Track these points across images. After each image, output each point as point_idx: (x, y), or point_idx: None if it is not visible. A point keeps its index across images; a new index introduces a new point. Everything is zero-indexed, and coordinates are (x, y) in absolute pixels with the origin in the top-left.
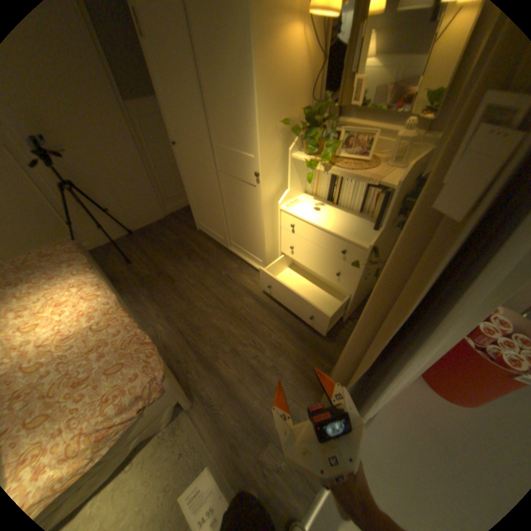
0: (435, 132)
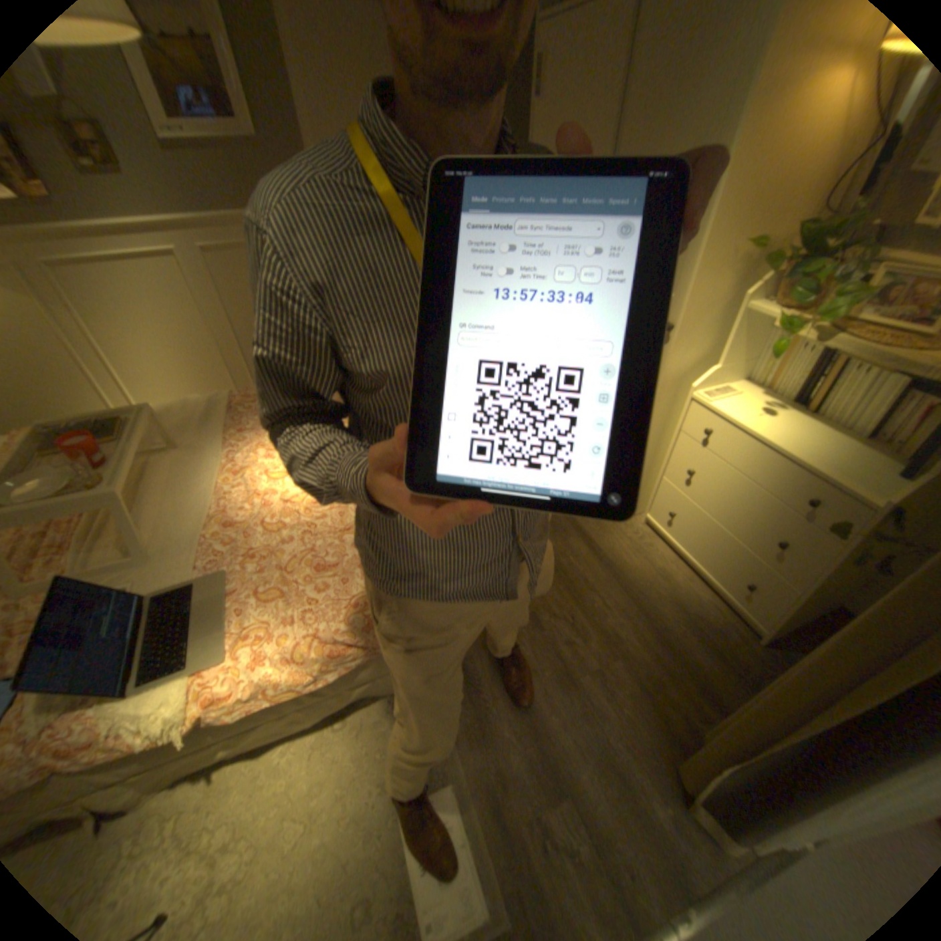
0: None
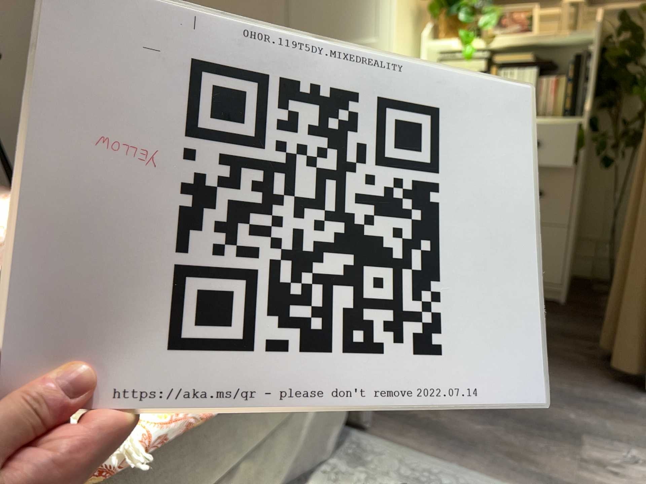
0: (600, 4)
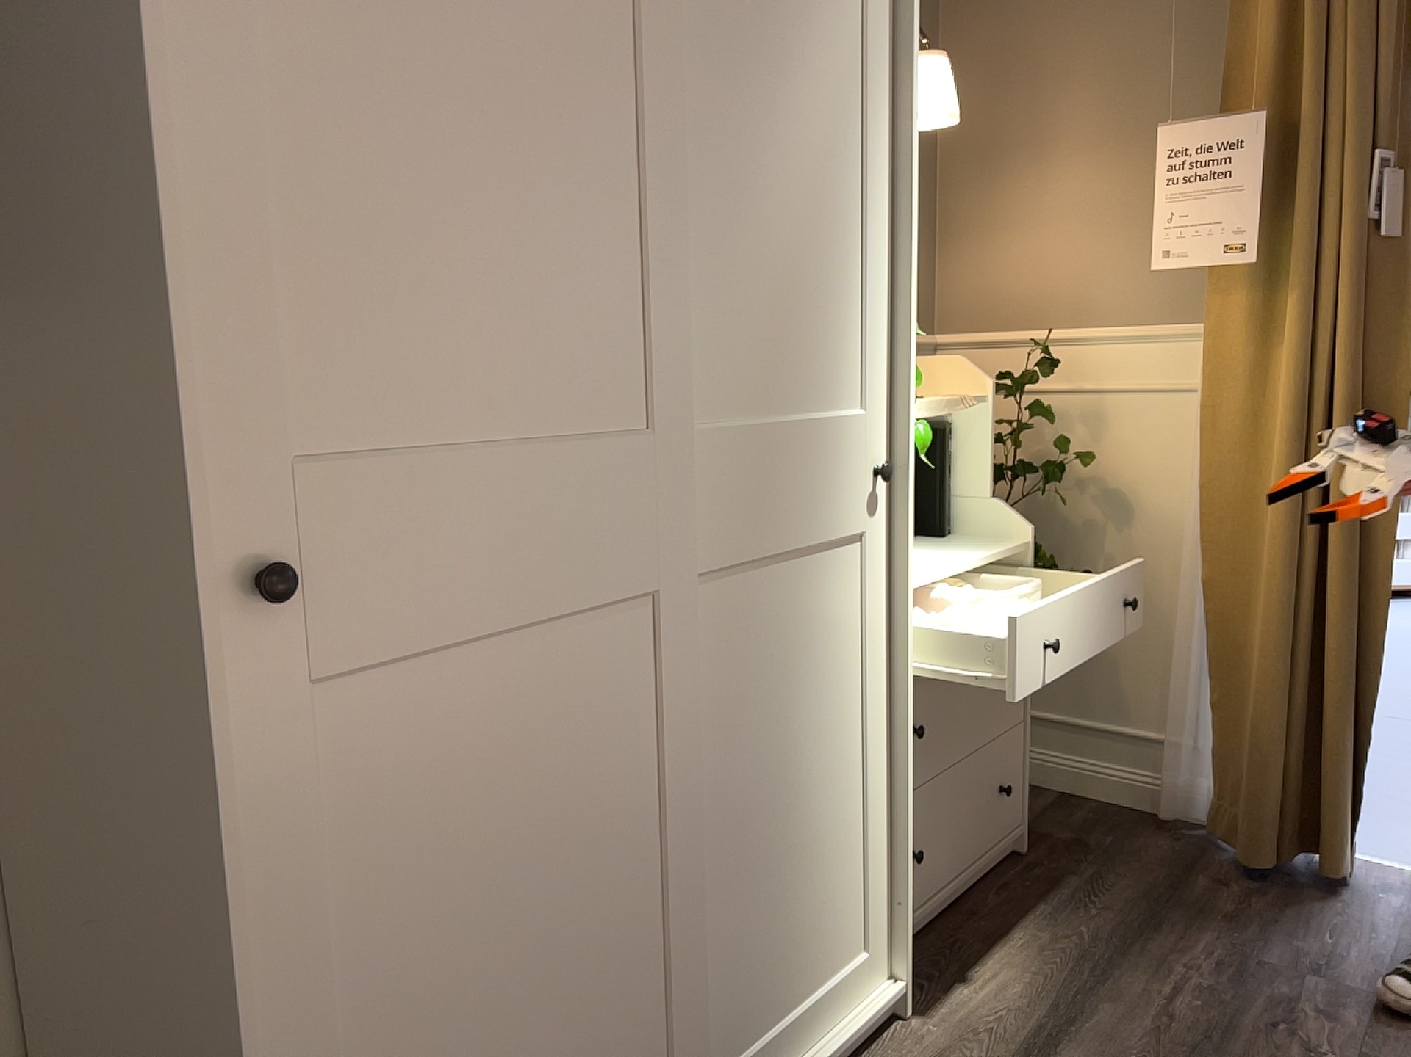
0: None
